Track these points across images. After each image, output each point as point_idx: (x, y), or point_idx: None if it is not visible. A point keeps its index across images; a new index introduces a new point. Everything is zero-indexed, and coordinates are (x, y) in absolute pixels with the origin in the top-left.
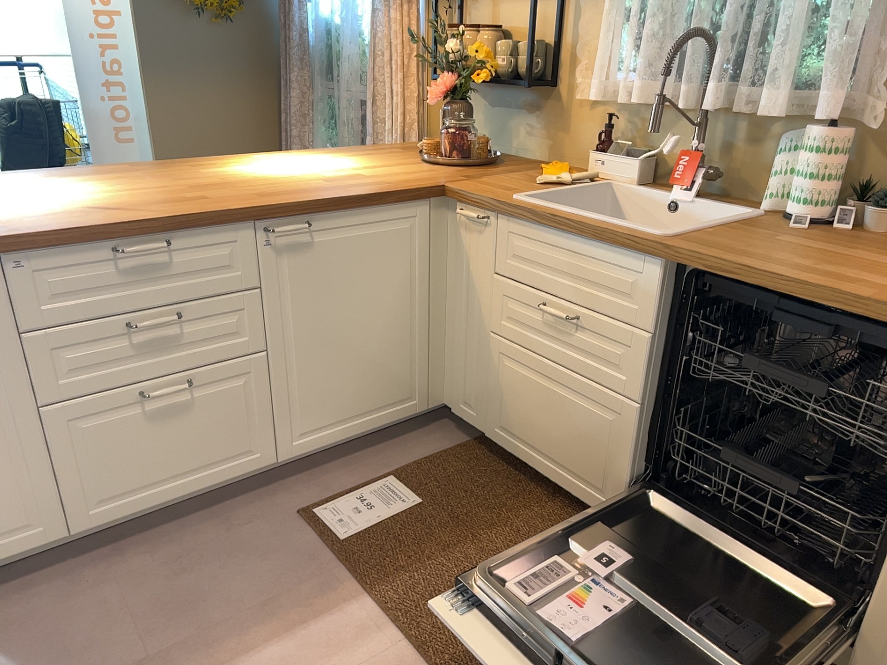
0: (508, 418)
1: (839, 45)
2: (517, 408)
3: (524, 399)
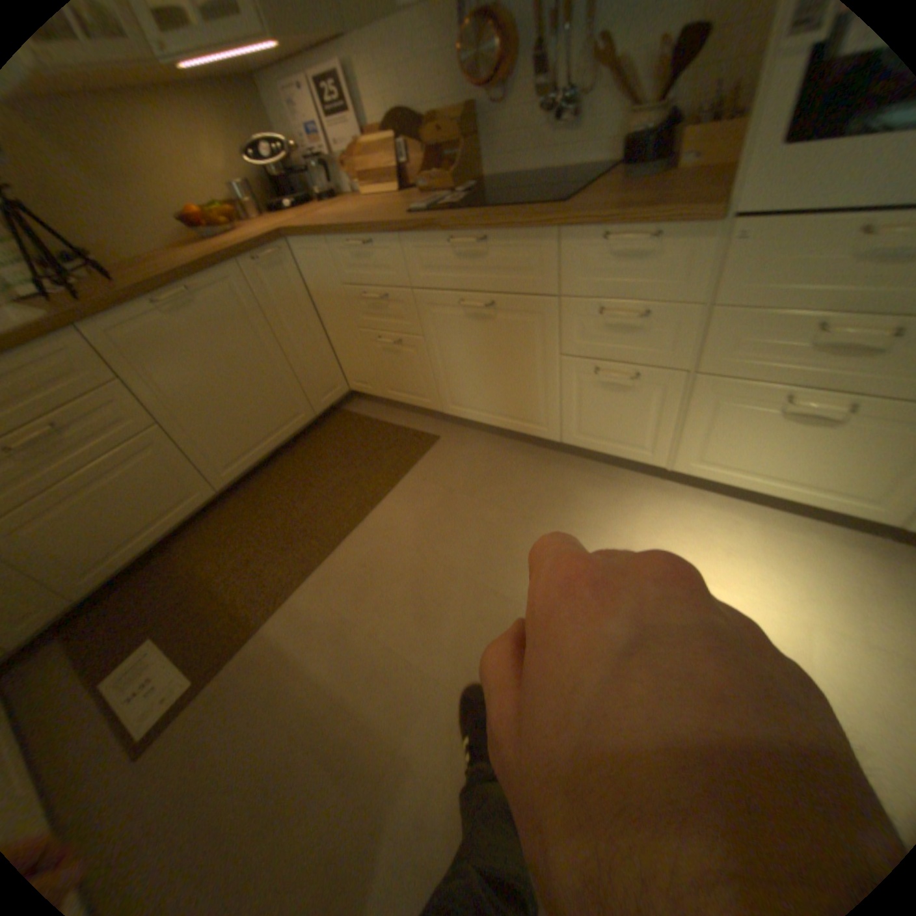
0: (77, 559)
1: None
2: (76, 544)
3: (73, 530)
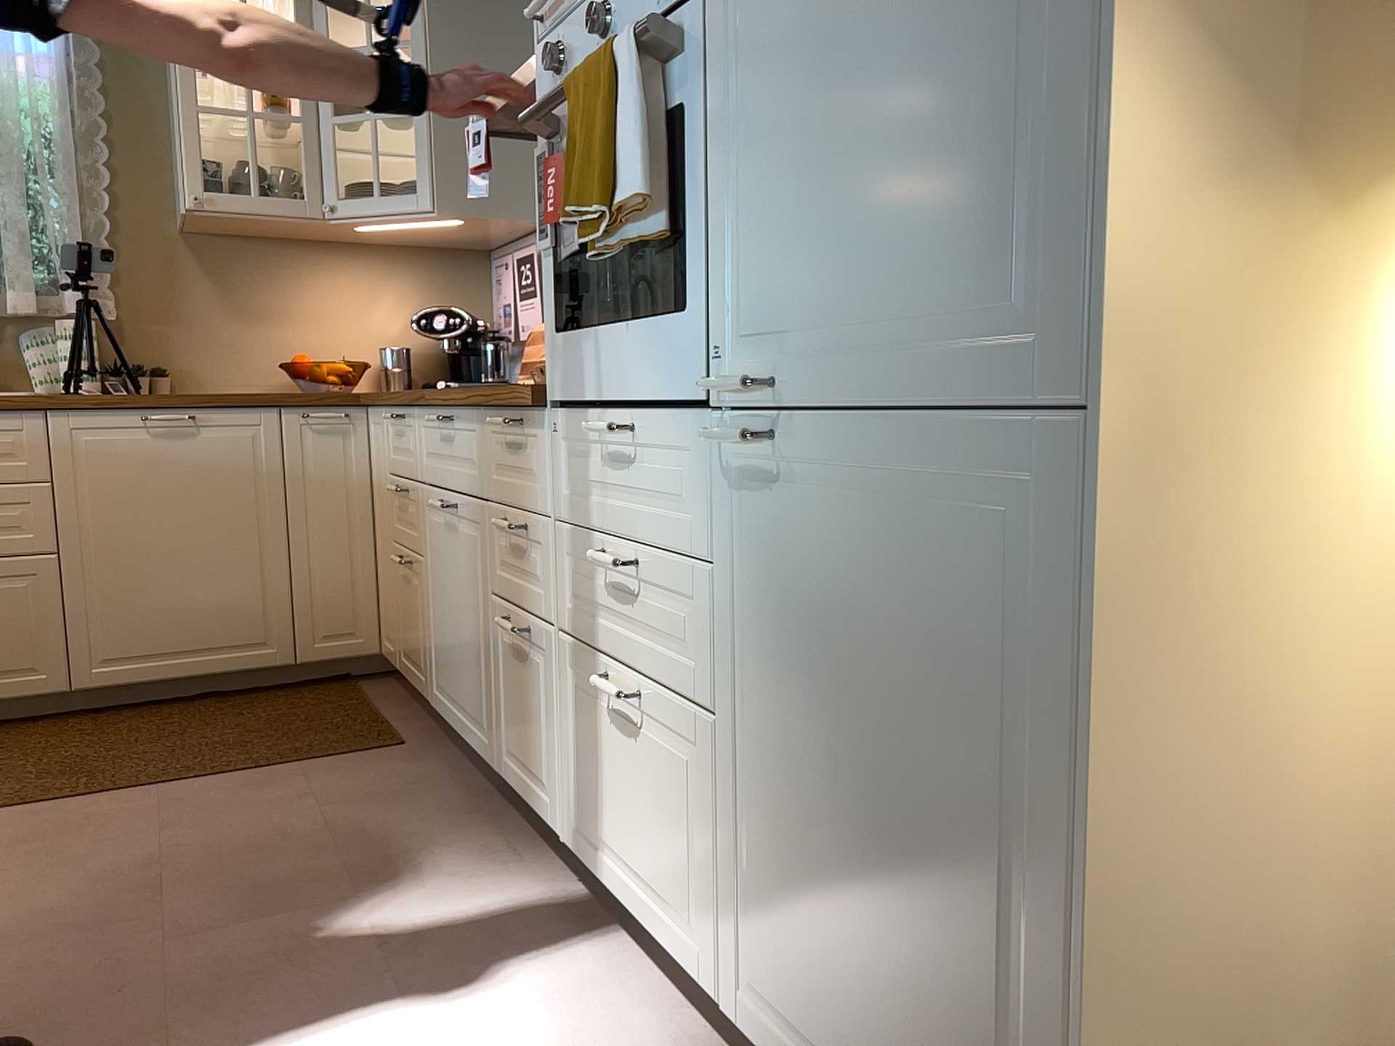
0: None
1: (55, 260)
2: None
3: None
